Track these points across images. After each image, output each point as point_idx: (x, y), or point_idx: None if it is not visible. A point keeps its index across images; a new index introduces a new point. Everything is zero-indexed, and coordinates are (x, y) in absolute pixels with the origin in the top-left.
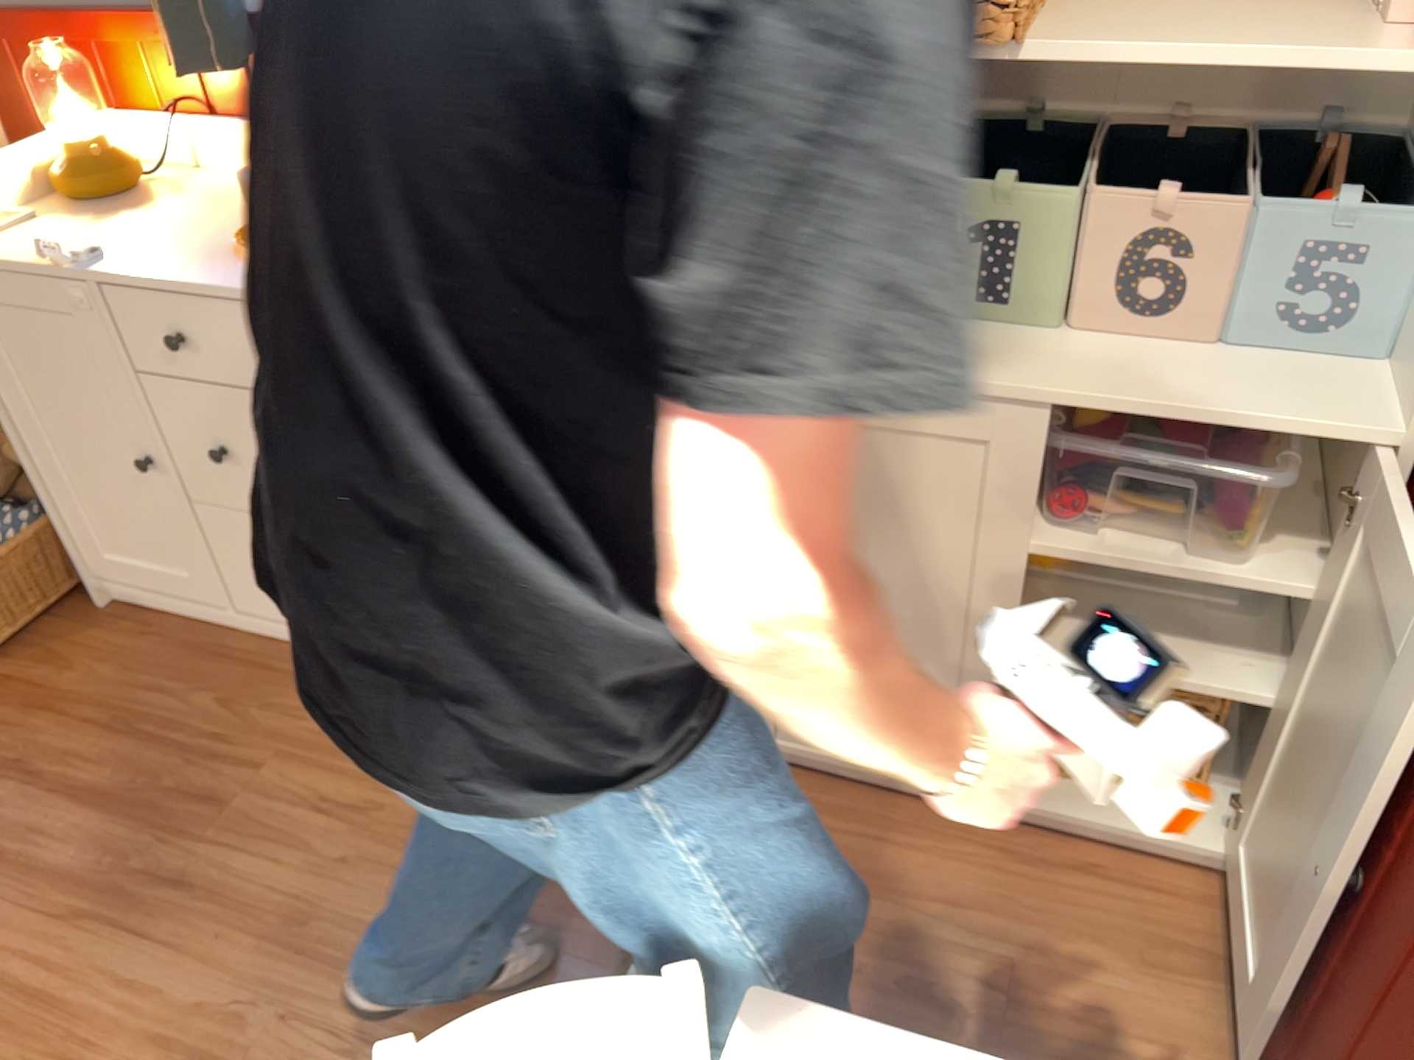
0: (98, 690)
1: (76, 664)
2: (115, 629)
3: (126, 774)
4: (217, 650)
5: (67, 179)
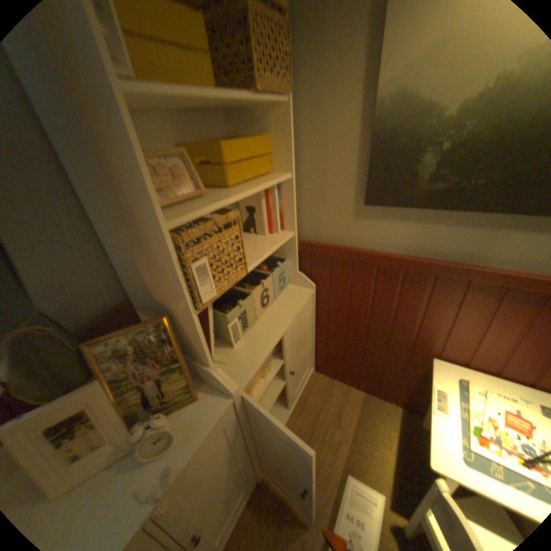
0: None
1: None
2: None
3: None
4: None
5: None
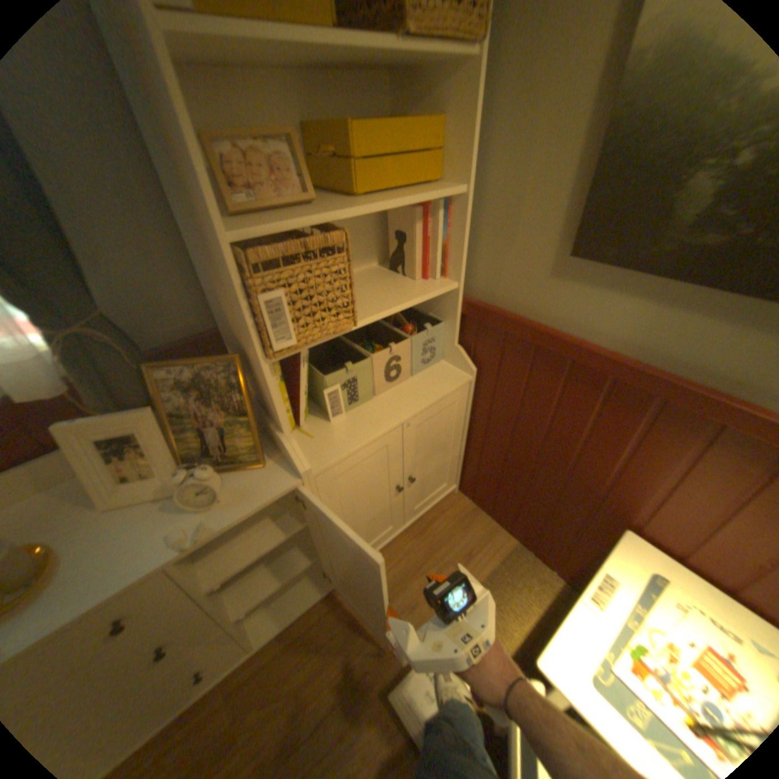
0: None
1: None
2: None
3: None
4: None
5: None
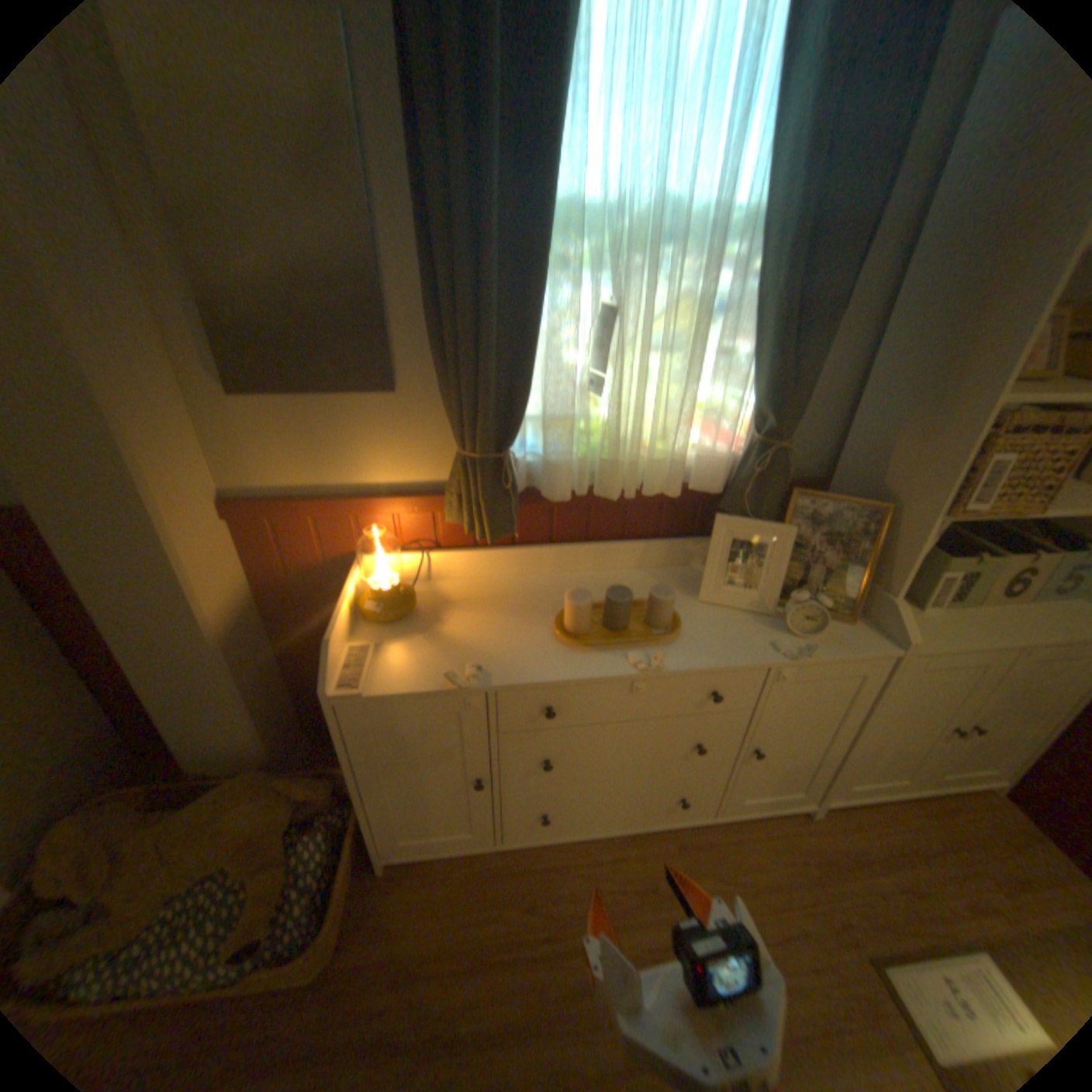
0: (430, 952)
1: (393, 937)
2: (396, 895)
3: (513, 1011)
4: (484, 879)
5: (372, 610)
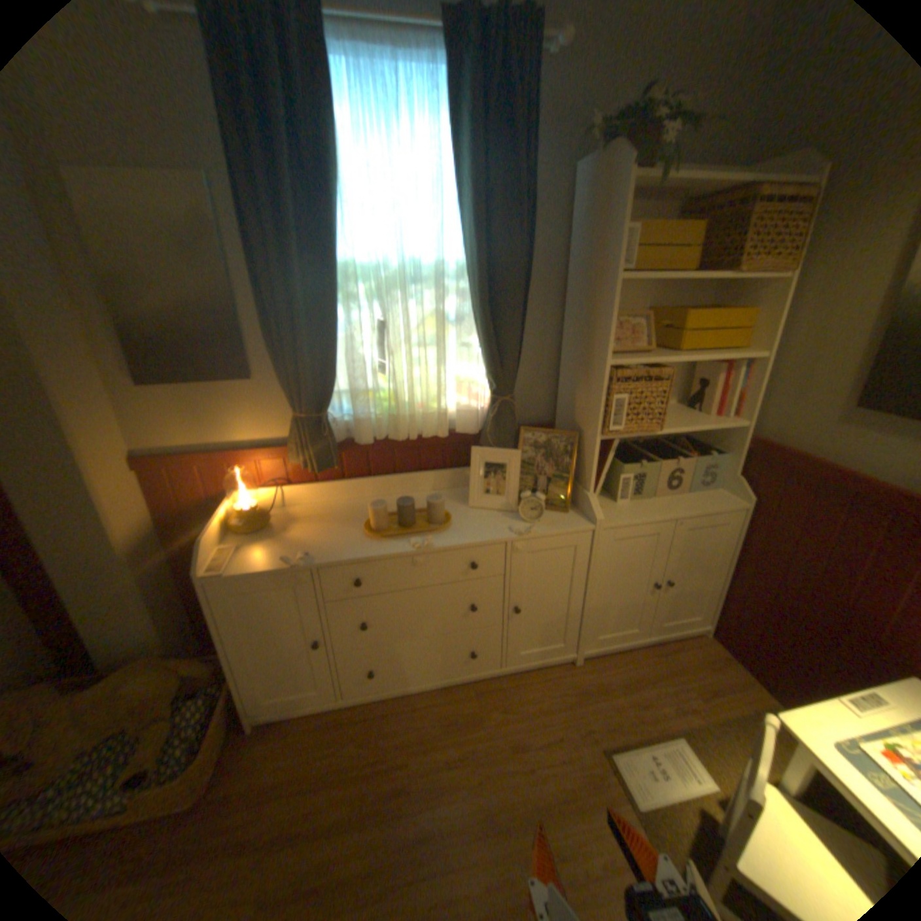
0: (282, 782)
1: (254, 775)
2: (260, 747)
3: (341, 814)
4: (329, 729)
5: (235, 526)
